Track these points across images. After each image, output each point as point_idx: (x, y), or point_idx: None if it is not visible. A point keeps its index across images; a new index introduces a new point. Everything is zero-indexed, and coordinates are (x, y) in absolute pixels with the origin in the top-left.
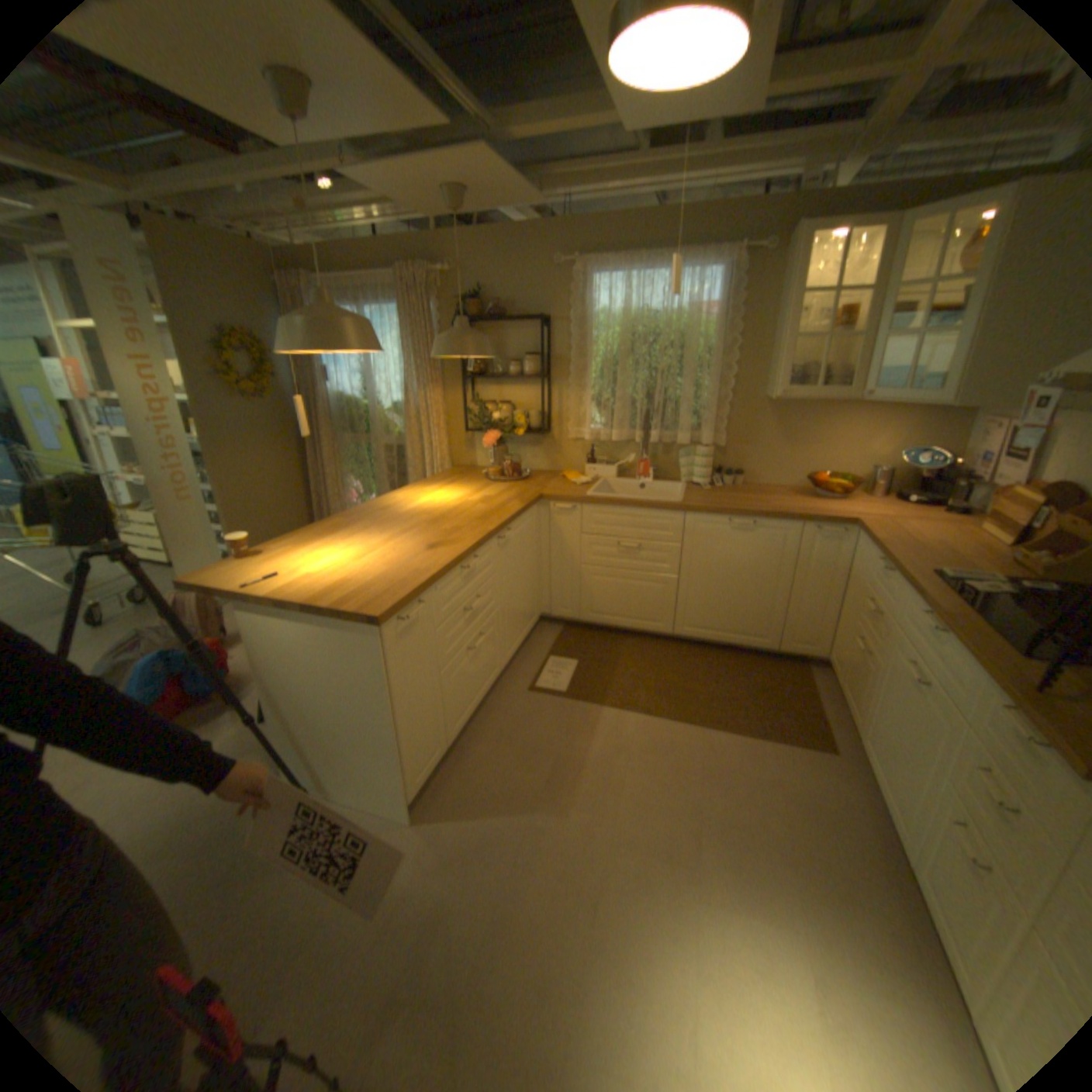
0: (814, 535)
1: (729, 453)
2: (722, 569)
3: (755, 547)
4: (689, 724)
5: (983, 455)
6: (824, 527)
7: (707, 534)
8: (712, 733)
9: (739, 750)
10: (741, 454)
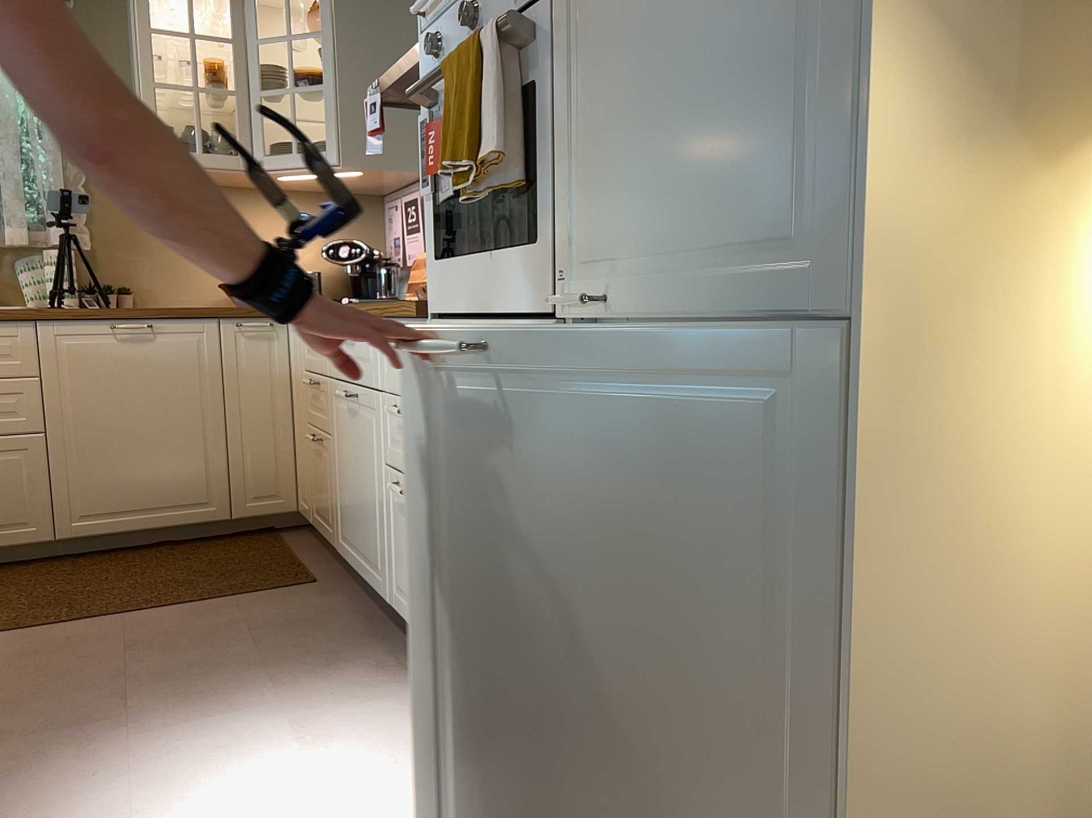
0: (235, 335)
1: (104, 264)
2: (119, 406)
3: (161, 364)
4: (97, 618)
5: (392, 241)
6: (245, 322)
7: (82, 353)
8: (137, 614)
9: (182, 615)
10: (122, 264)
